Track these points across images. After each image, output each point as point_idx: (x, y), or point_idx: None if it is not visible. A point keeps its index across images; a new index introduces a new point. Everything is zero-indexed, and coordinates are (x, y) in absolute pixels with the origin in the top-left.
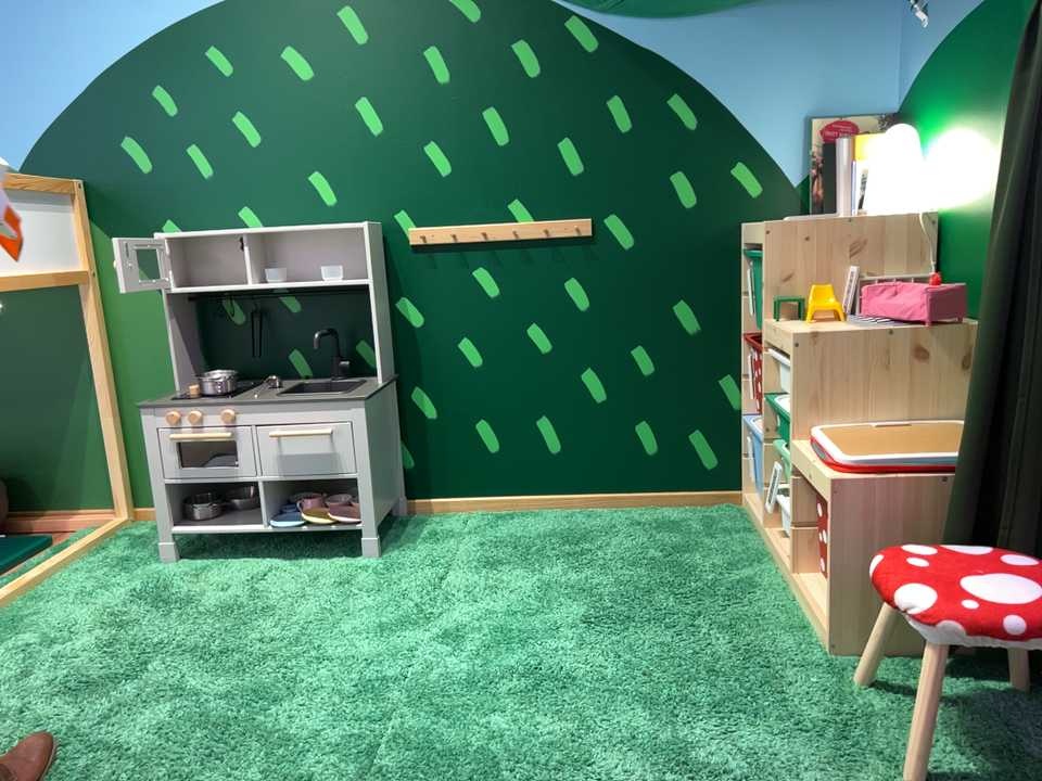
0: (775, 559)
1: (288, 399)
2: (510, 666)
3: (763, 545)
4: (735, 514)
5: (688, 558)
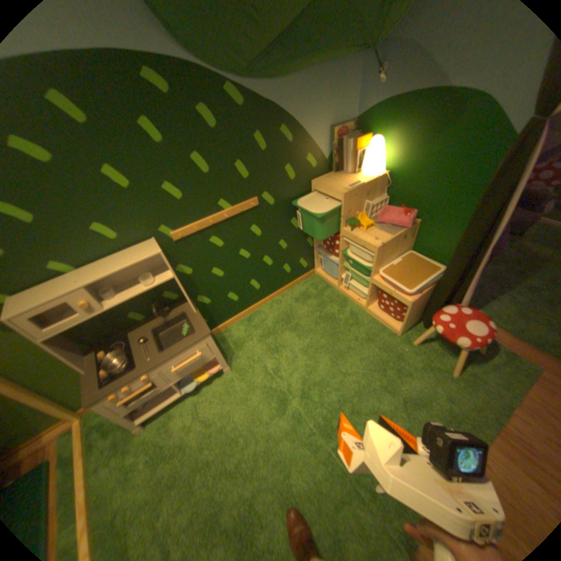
0: (349, 298)
1: (173, 354)
2: (334, 399)
3: (339, 292)
4: (317, 279)
5: (326, 310)
